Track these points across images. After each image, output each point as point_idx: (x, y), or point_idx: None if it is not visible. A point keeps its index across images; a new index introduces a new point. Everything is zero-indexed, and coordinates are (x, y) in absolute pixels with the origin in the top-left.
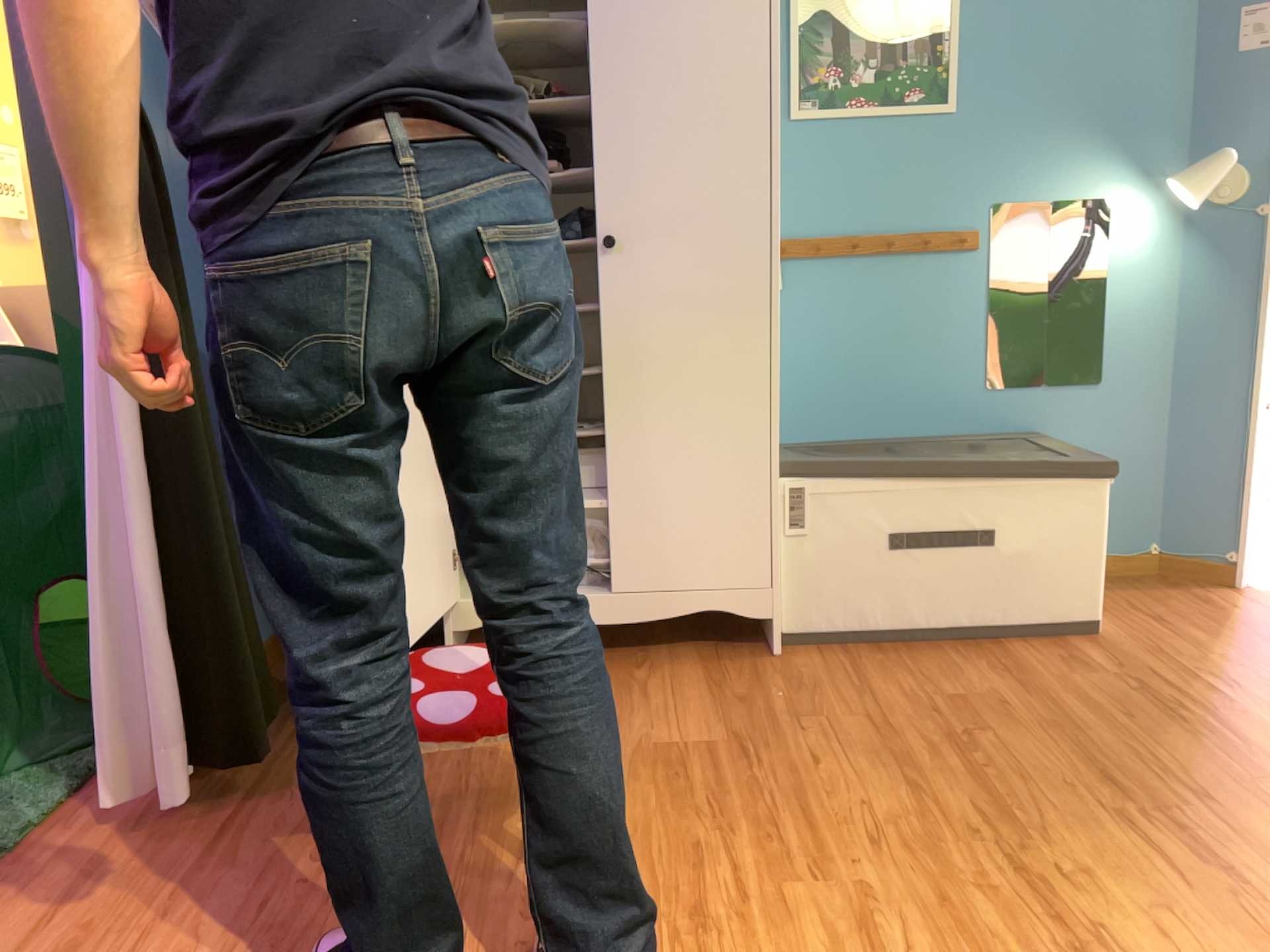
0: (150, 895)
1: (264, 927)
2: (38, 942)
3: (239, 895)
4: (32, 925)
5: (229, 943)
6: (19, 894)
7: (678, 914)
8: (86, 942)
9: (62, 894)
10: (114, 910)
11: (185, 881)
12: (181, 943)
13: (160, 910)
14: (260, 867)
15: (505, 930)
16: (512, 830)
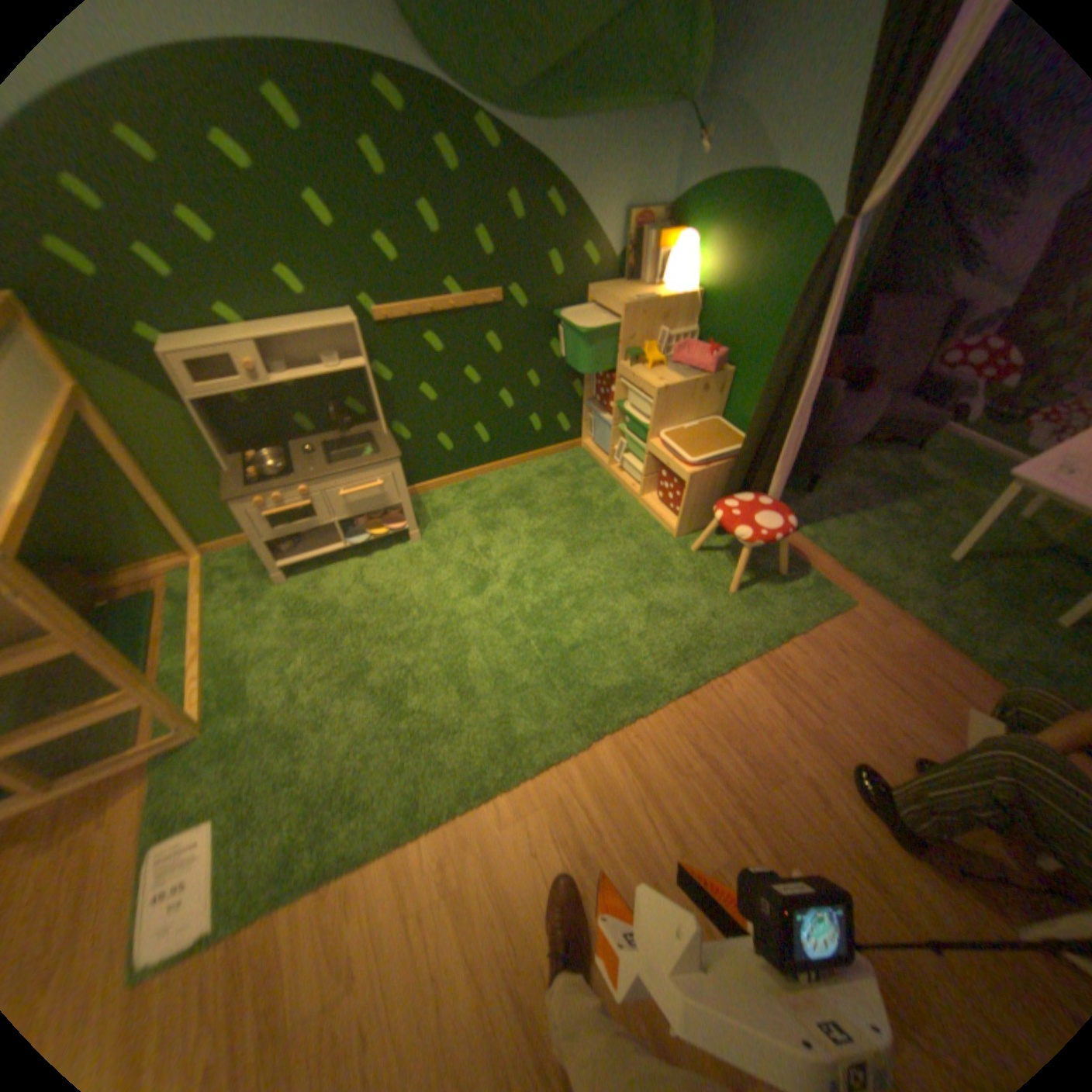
0: (939, 723)
1: (877, 730)
2: (930, 686)
3: (911, 740)
4: (946, 690)
5: (876, 717)
6: (978, 699)
7: (747, 821)
8: (917, 694)
9: (965, 707)
10: (936, 710)
11: (942, 736)
12: (890, 709)
13: (922, 718)
14: (931, 759)
15: (800, 774)
16: (875, 850)
